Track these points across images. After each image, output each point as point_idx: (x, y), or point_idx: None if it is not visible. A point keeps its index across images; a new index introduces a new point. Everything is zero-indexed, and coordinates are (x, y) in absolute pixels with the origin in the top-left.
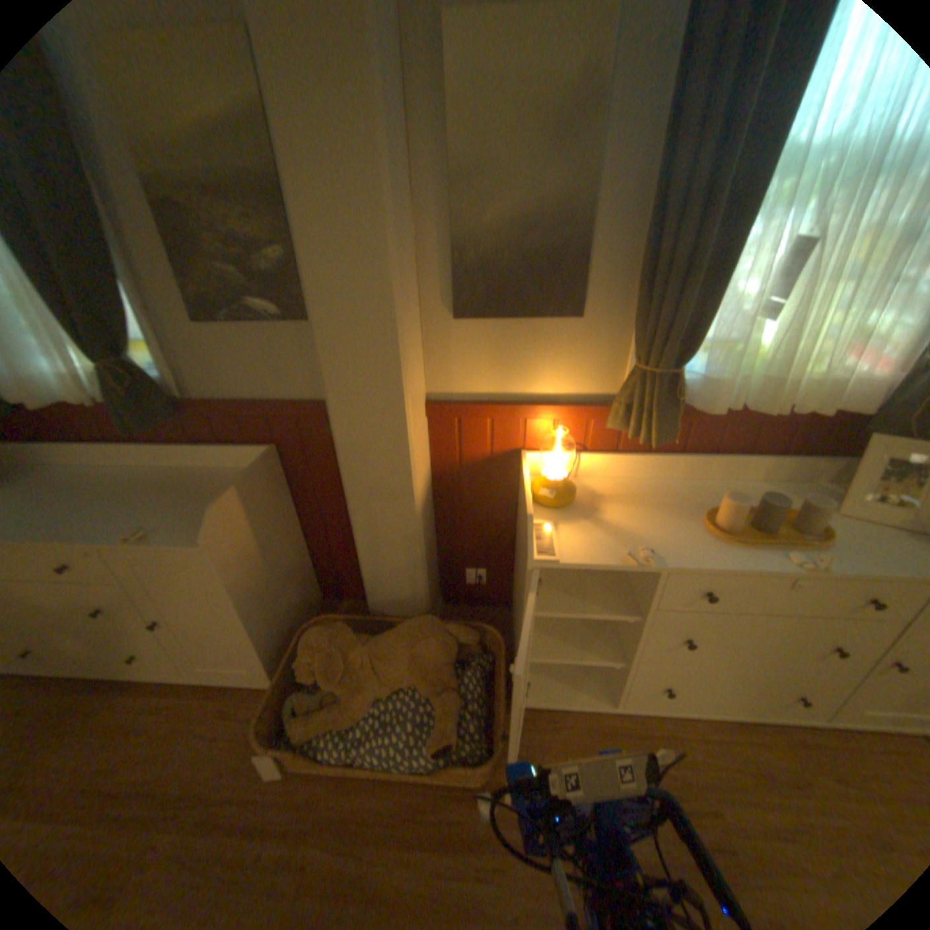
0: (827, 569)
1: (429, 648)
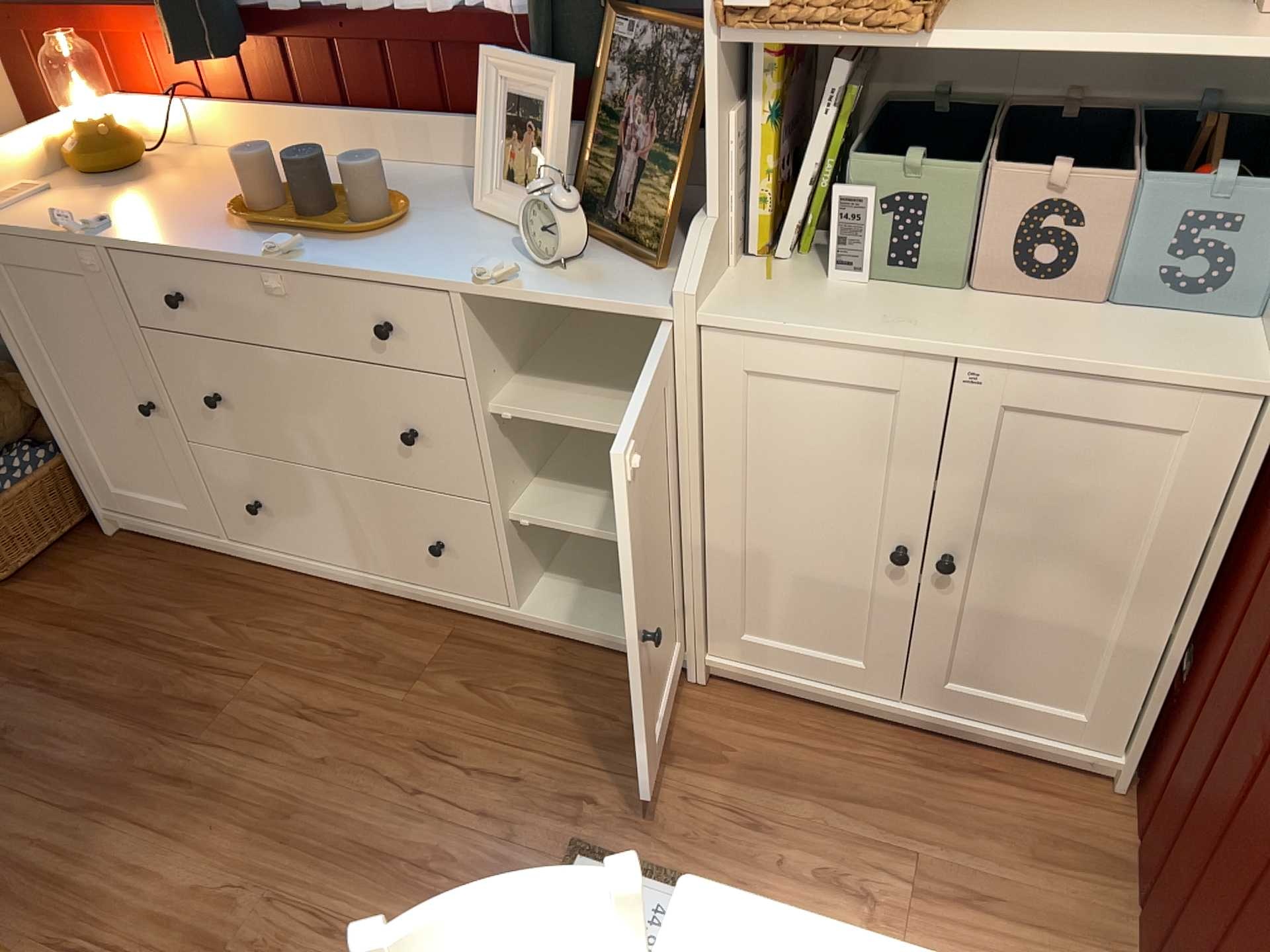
0: (309, 264)
1: None
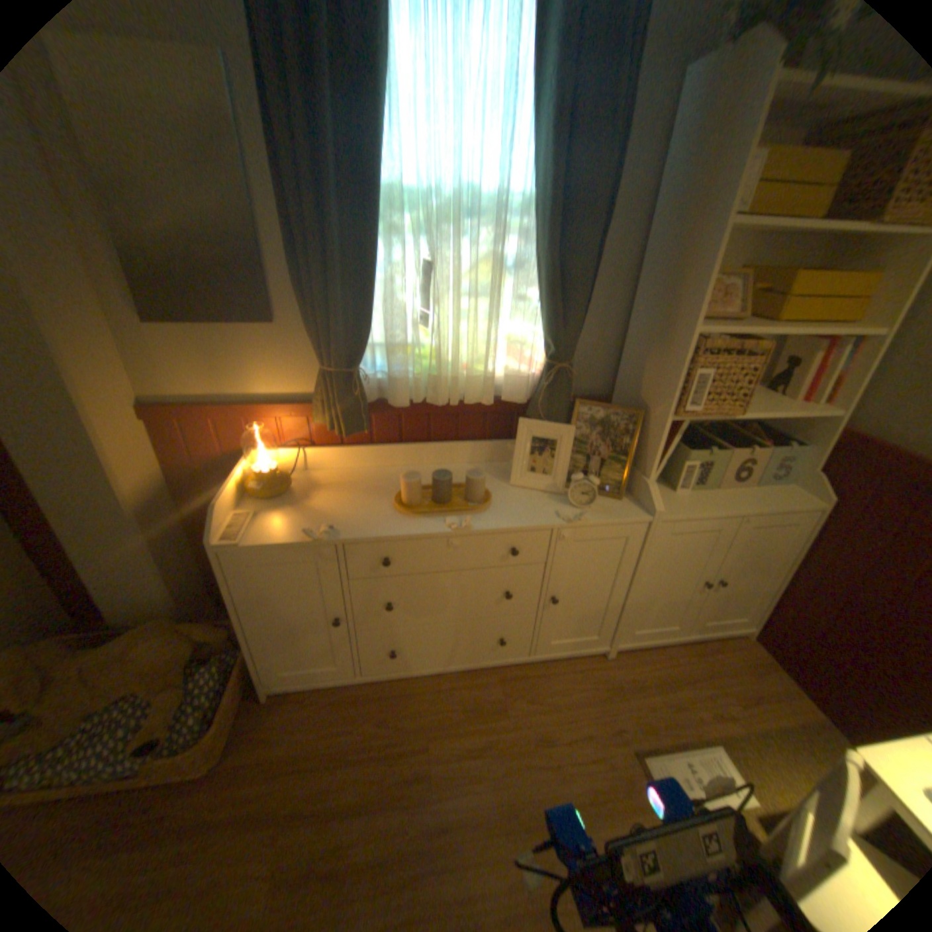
0: (470, 527)
1: (150, 650)
